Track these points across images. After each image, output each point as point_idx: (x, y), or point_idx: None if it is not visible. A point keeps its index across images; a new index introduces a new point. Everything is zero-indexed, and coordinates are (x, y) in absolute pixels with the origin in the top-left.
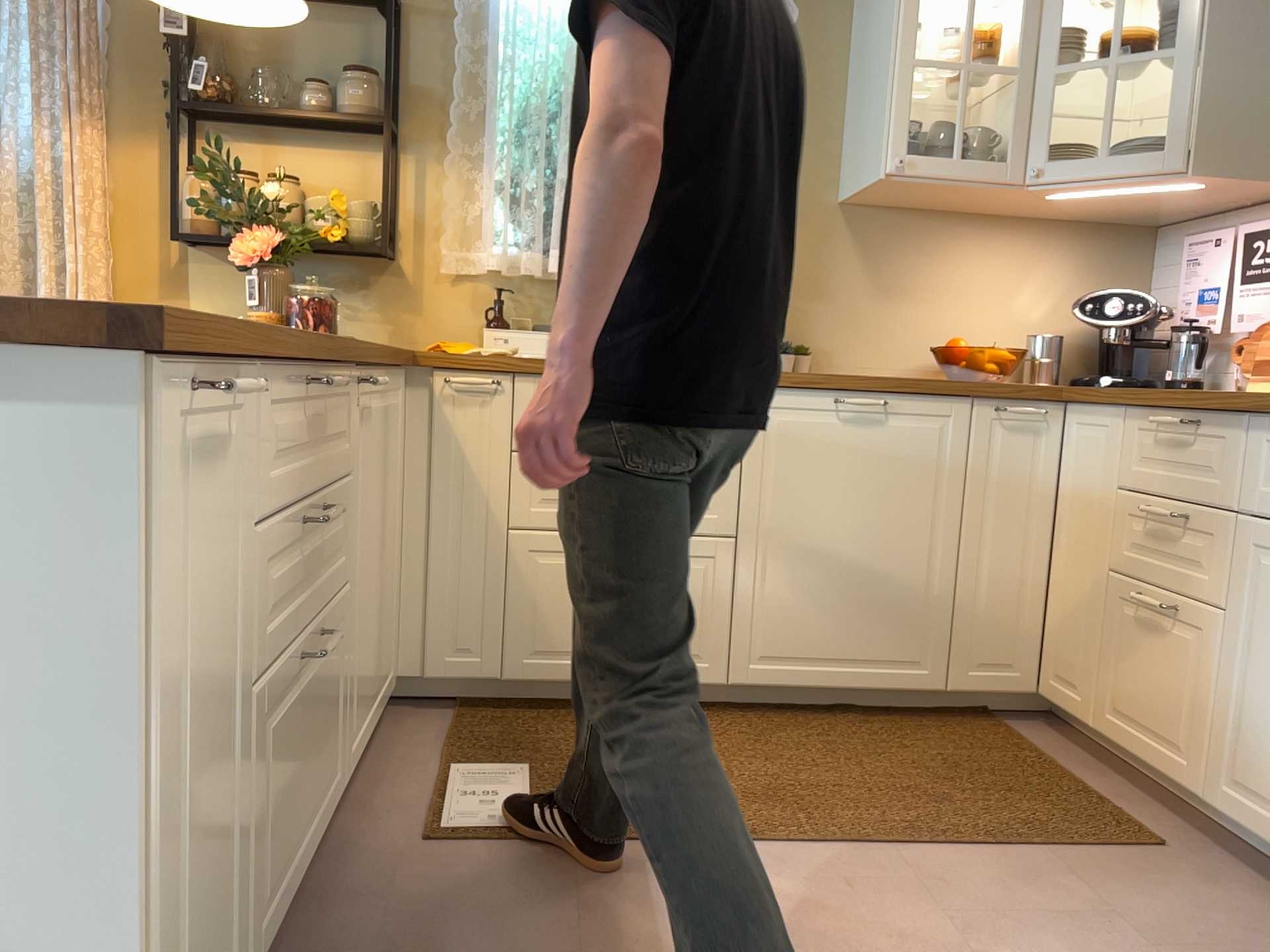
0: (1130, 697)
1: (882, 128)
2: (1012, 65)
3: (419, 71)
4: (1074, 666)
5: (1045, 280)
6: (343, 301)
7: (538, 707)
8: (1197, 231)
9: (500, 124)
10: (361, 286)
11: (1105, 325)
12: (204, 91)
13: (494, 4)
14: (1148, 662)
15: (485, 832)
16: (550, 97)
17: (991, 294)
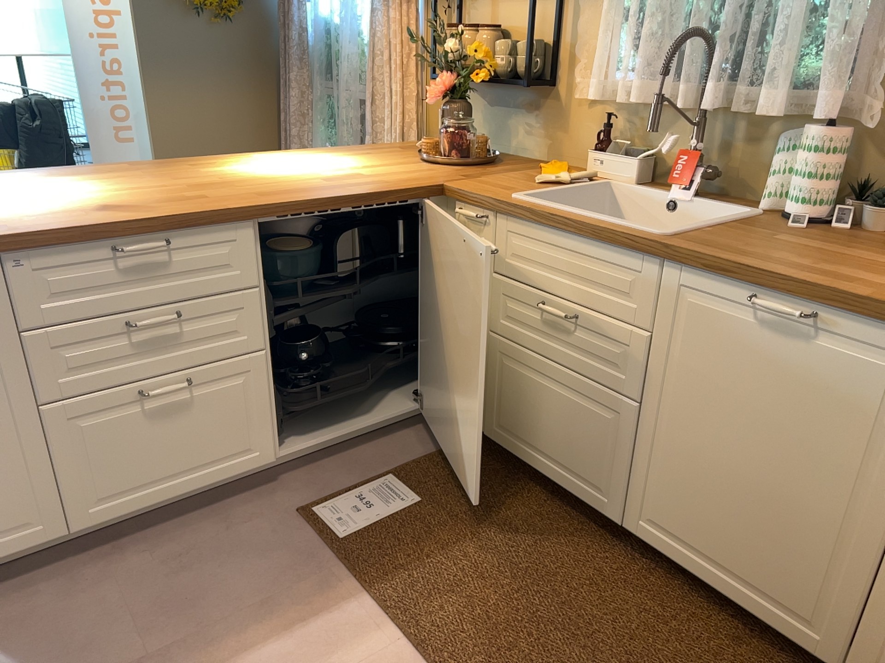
0: None
1: None
2: None
3: None
4: None
5: None
6: (523, 121)
7: (514, 463)
8: None
9: None
10: (532, 109)
11: None
12: None
13: None
14: None
15: (325, 525)
16: None
17: None
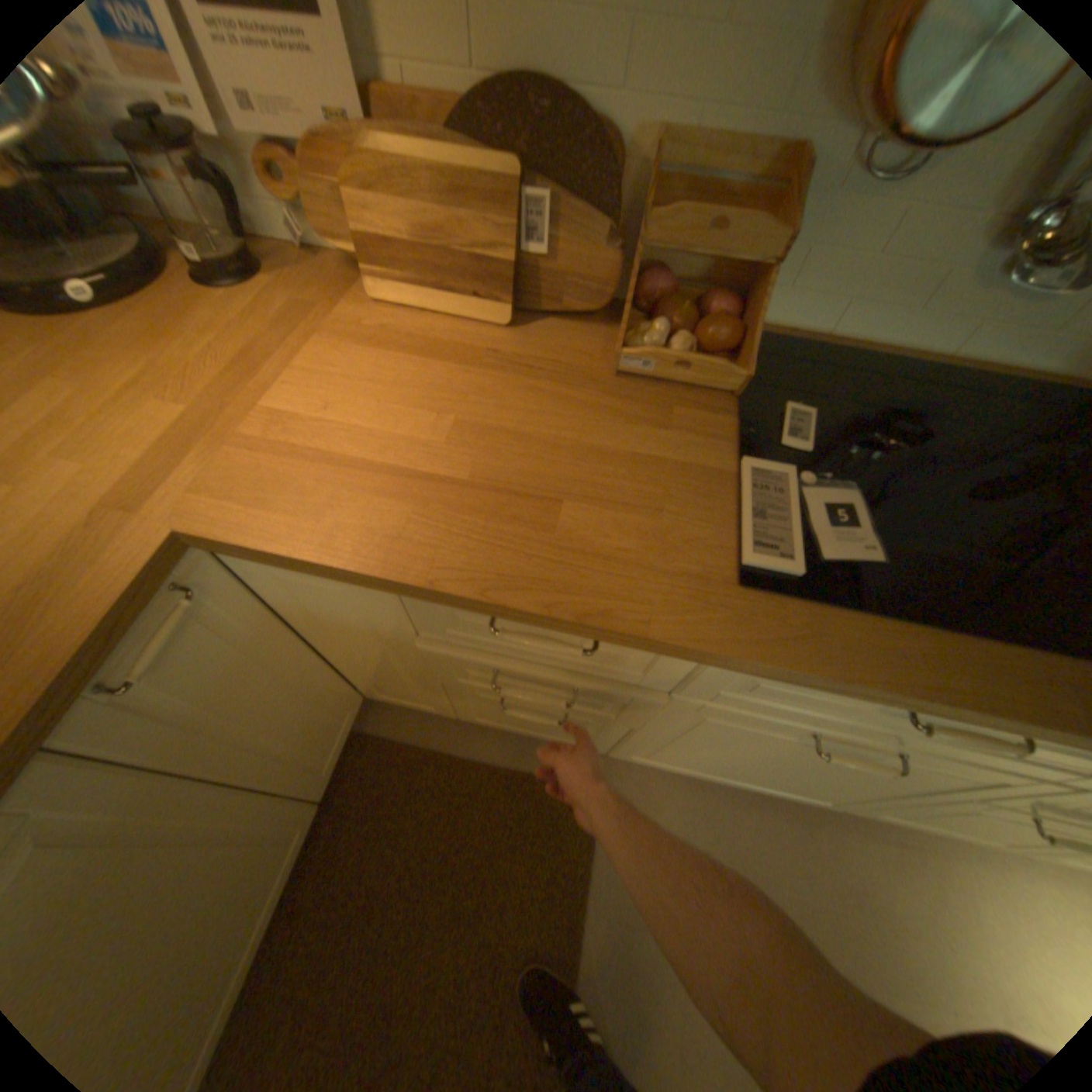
0: (504, 719)
1: None
2: None
3: None
4: (408, 696)
5: None
6: None
7: None
8: None
9: None
10: None
11: None
12: None
13: None
14: (525, 715)
15: None
16: None
17: None
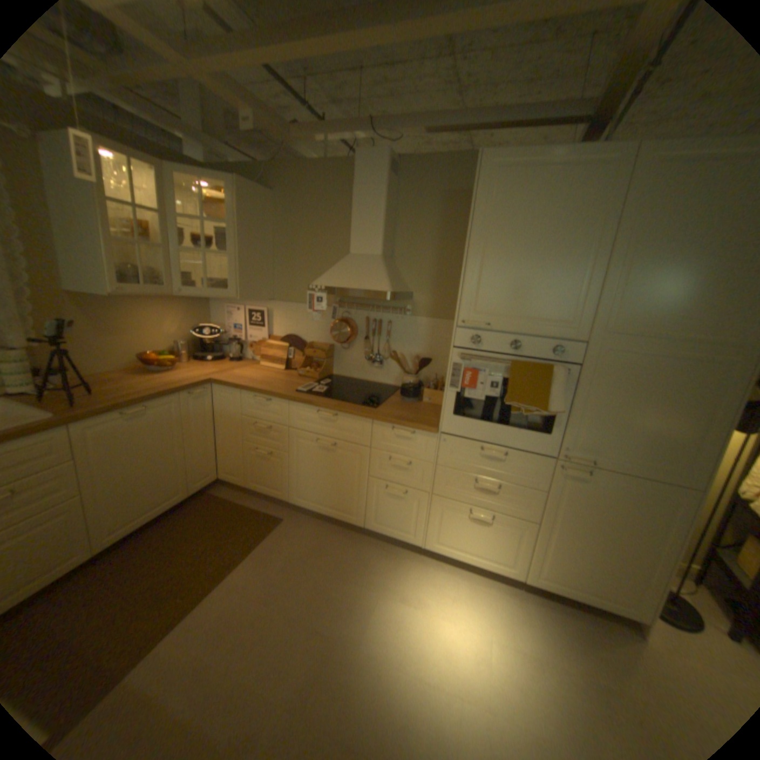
0: (257, 478)
1: (97, 270)
2: (152, 238)
3: None
4: (231, 470)
5: (172, 318)
6: None
7: None
8: (225, 300)
9: None
10: None
11: (201, 337)
12: None
13: None
14: (262, 468)
15: None
16: None
17: (152, 327)
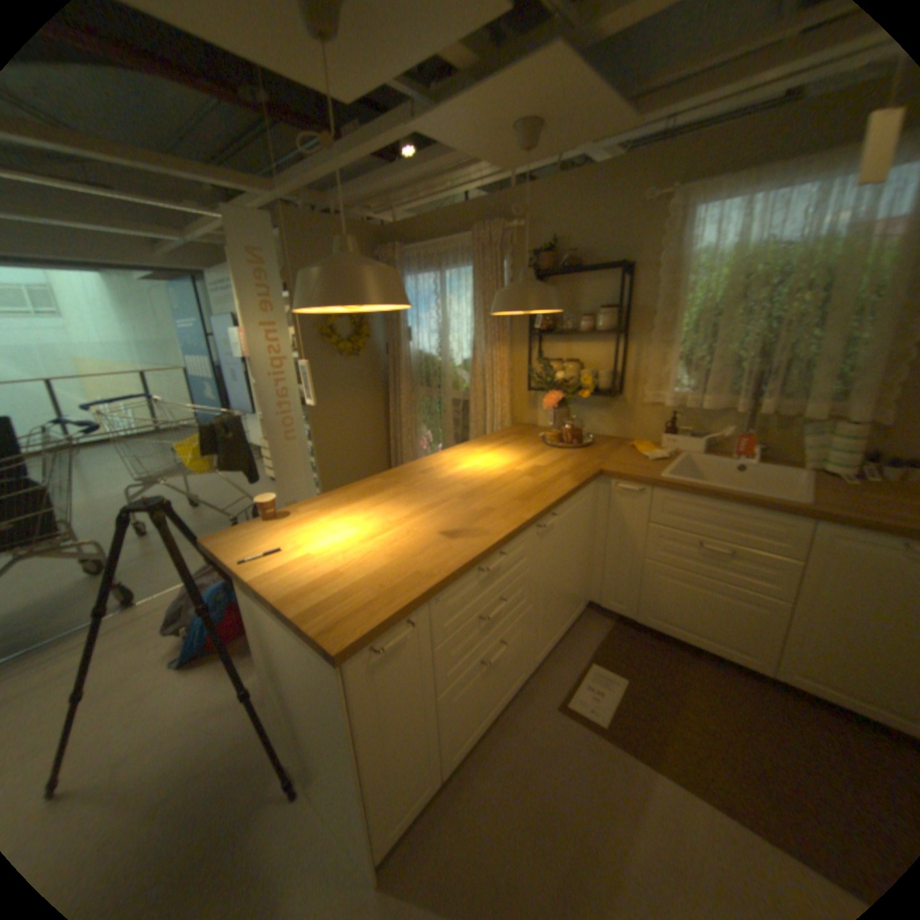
0: None
1: None
2: None
3: (640, 296)
4: None
5: None
6: (597, 413)
7: (658, 637)
8: None
9: (681, 324)
10: (605, 406)
11: None
12: (539, 326)
13: (686, 251)
14: None
15: (588, 720)
16: (719, 300)
17: None
